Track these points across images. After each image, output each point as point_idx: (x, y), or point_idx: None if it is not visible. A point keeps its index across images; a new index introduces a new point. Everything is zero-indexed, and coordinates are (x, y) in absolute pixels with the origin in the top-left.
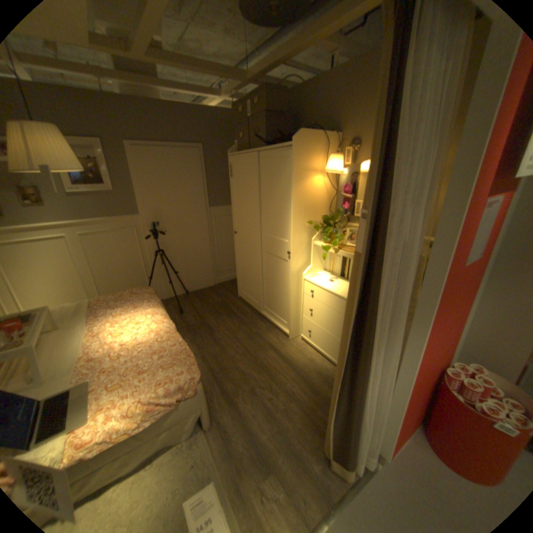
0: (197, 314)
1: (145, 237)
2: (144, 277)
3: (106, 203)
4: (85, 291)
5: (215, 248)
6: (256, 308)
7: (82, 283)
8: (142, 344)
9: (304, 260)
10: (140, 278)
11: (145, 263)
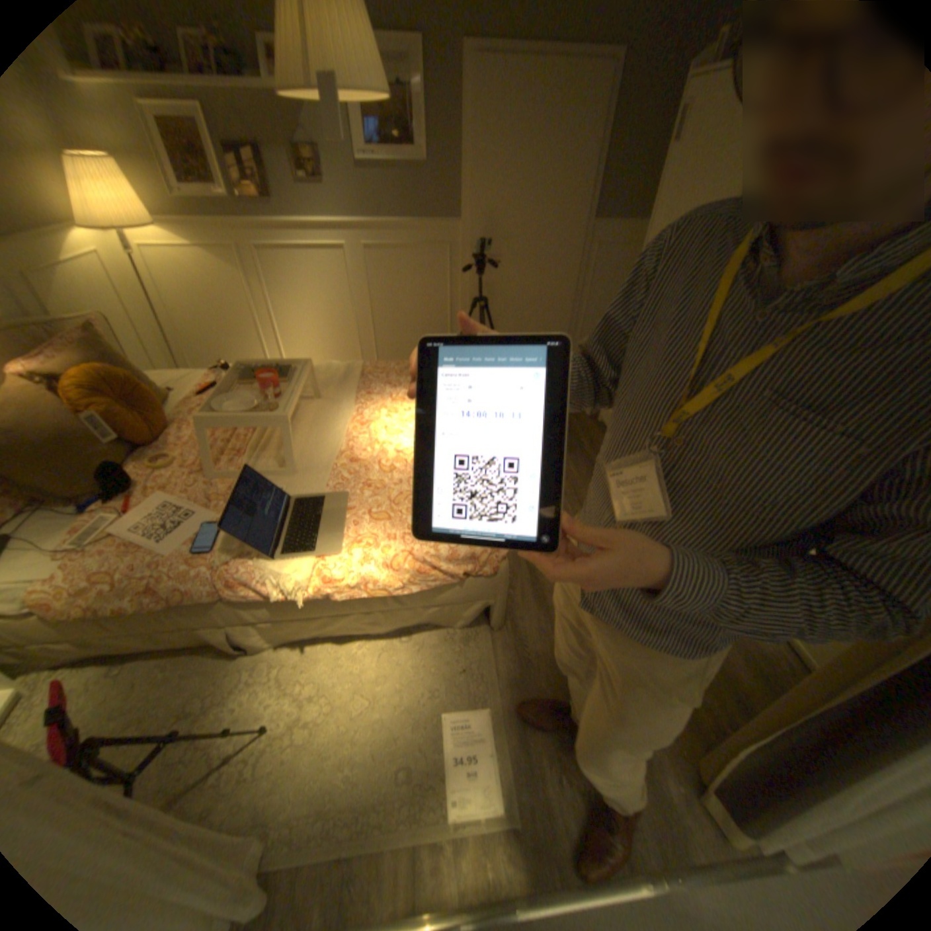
0: None
1: (462, 268)
2: None
3: (411, 190)
4: (360, 347)
5: (581, 314)
6: None
7: (358, 334)
8: None
9: None
10: None
11: (452, 318)
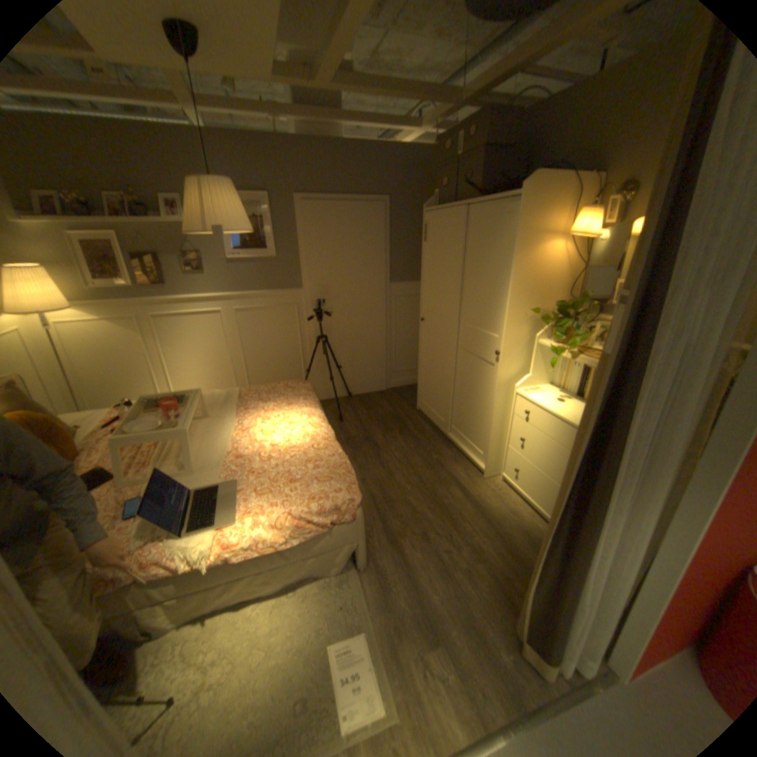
0: (360, 425)
1: (307, 318)
2: (301, 369)
3: (267, 273)
4: (235, 378)
5: (392, 340)
6: (440, 427)
7: (233, 369)
8: (295, 448)
9: (520, 367)
10: (296, 370)
11: (304, 351)
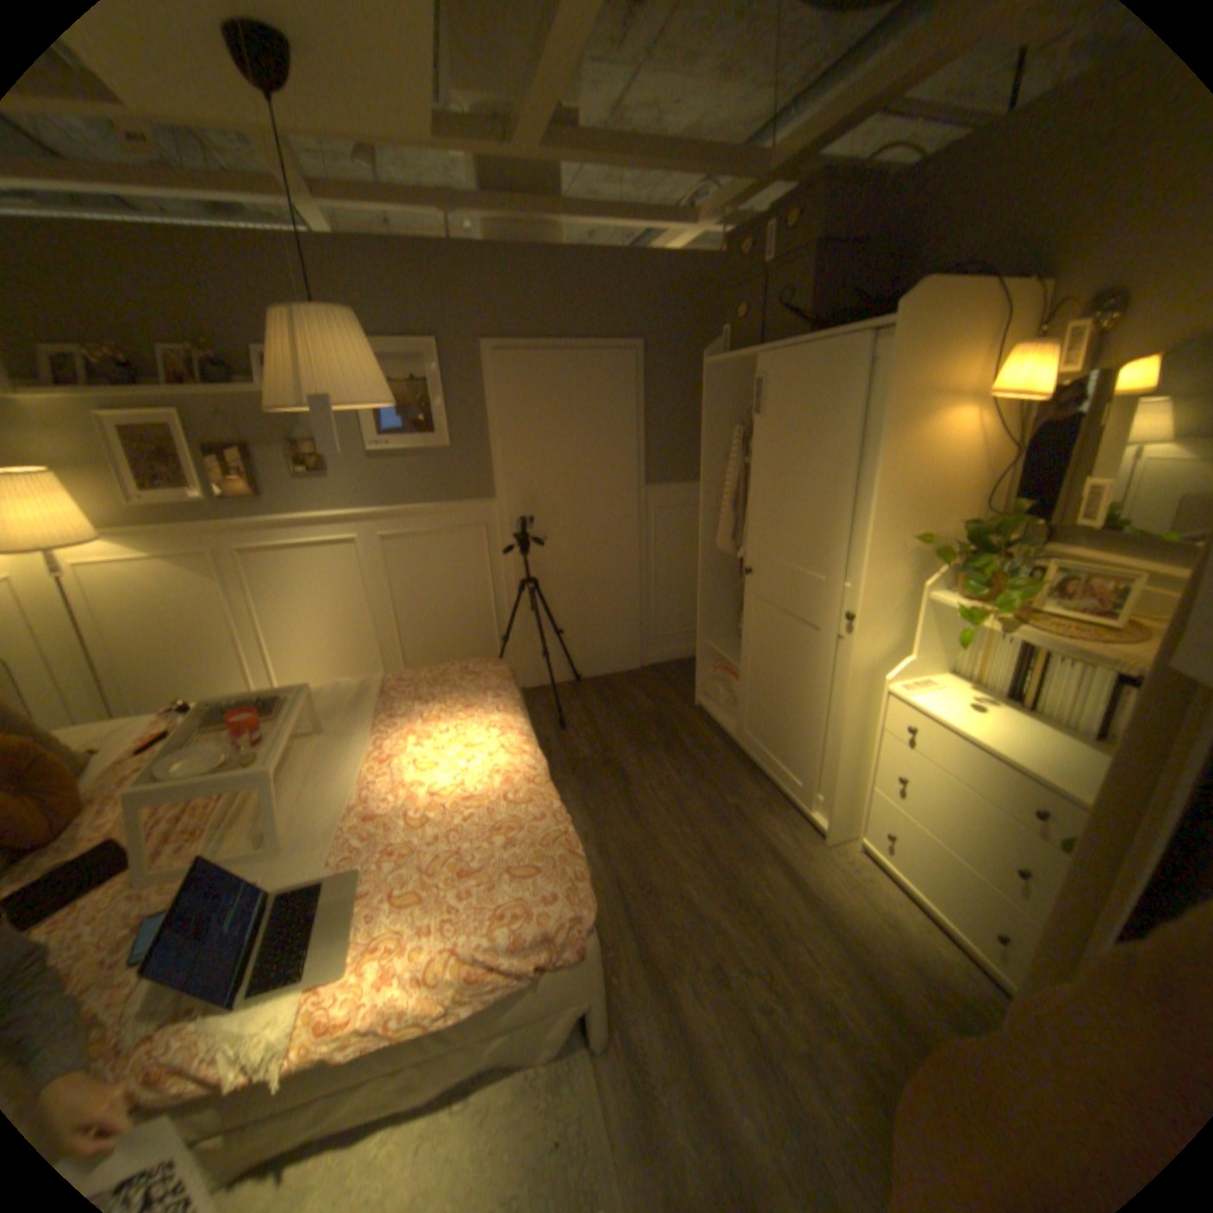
0: (596, 735)
1: (503, 548)
2: (493, 635)
3: (435, 474)
4: (381, 652)
5: (650, 582)
6: (739, 742)
7: (378, 637)
8: (473, 800)
9: (894, 642)
10: (485, 636)
11: (498, 604)
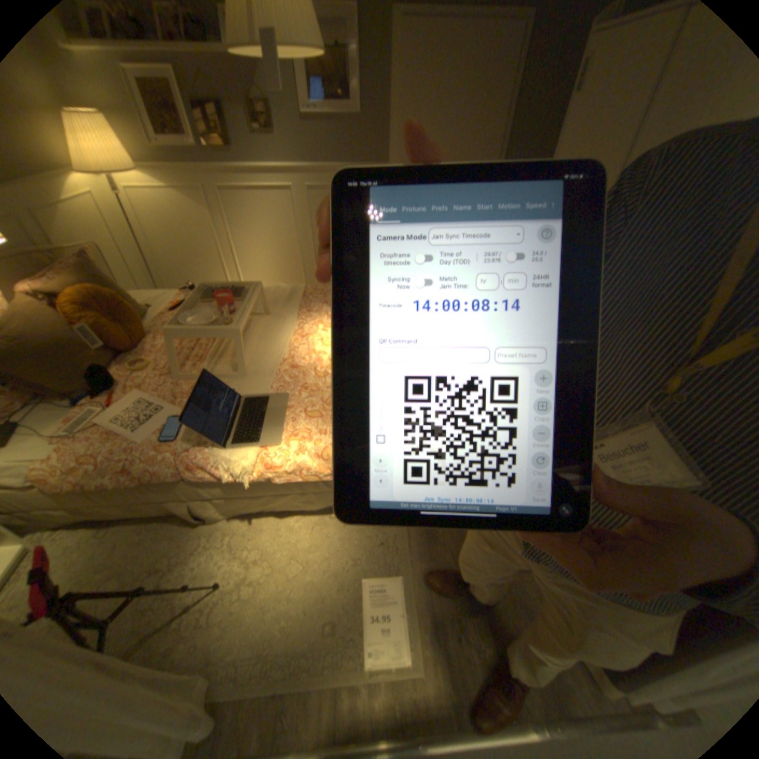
0: None
1: None
2: None
3: (347, 139)
4: (304, 272)
5: None
6: None
7: (302, 261)
8: None
9: None
10: None
11: None
